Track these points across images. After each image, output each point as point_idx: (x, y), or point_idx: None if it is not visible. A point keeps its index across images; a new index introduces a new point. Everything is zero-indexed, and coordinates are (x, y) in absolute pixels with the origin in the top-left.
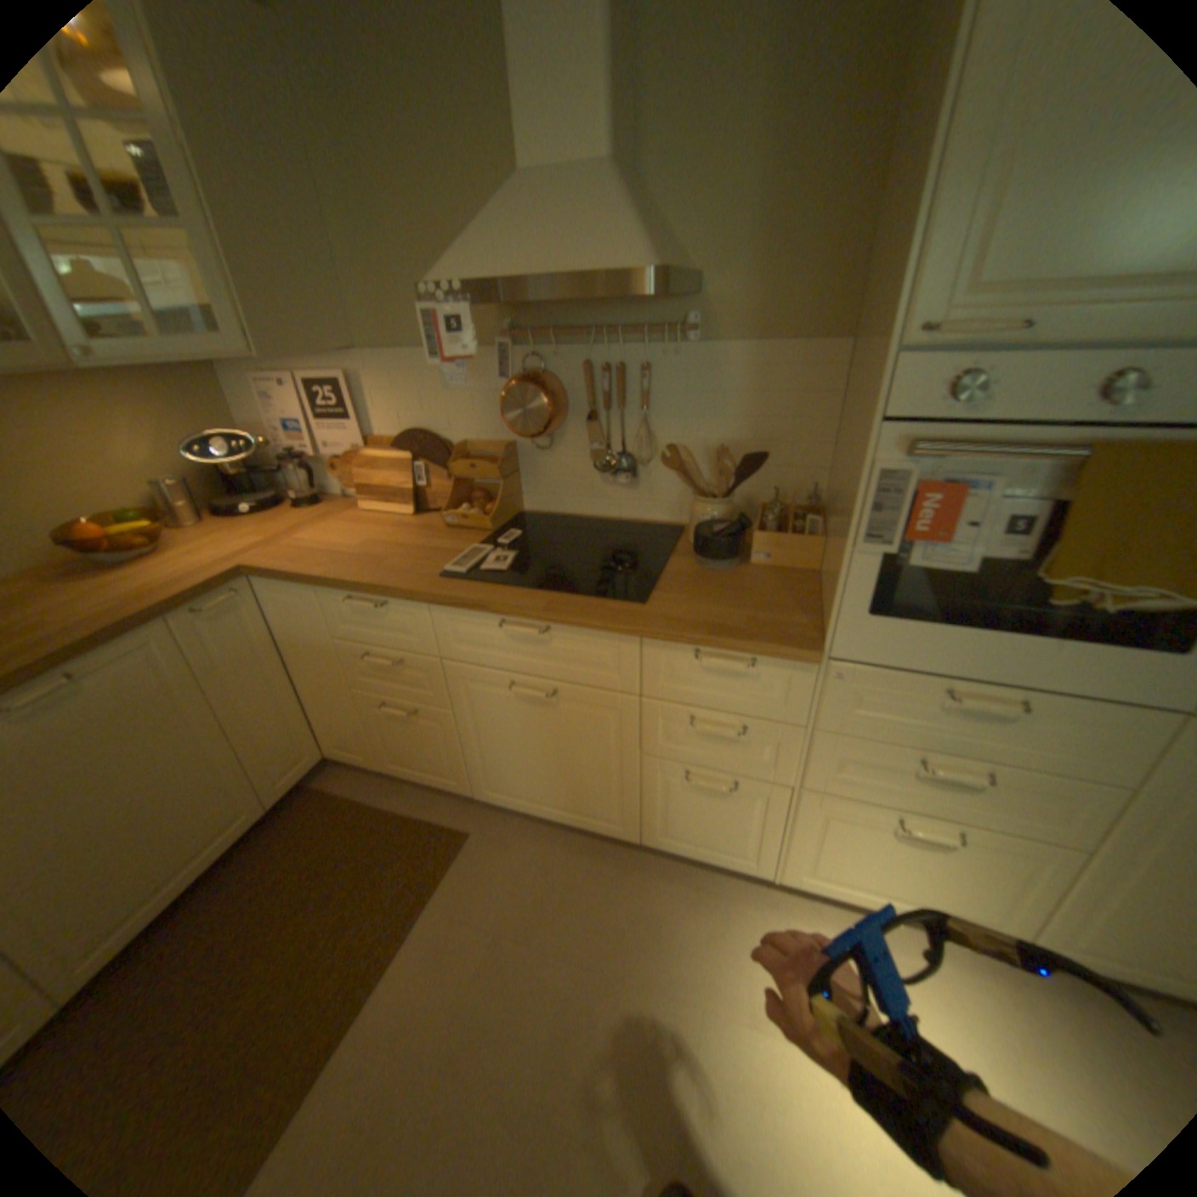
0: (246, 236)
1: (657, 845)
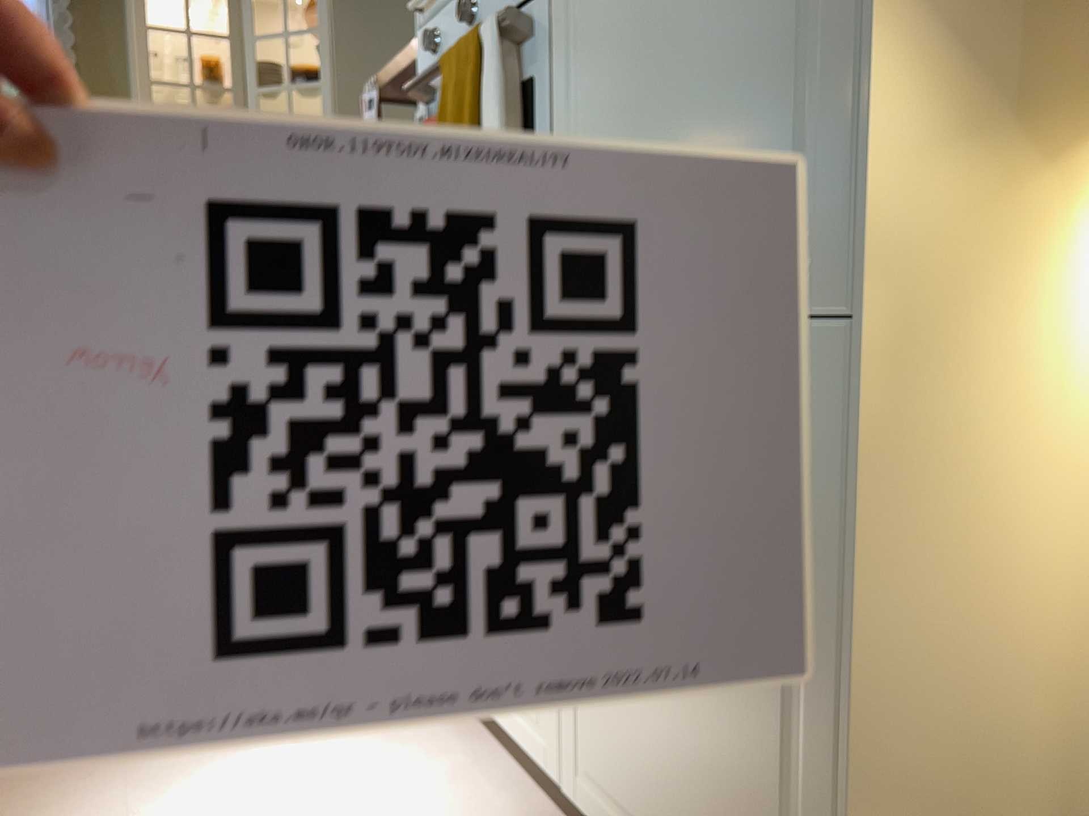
0: (358, 89)
1: None
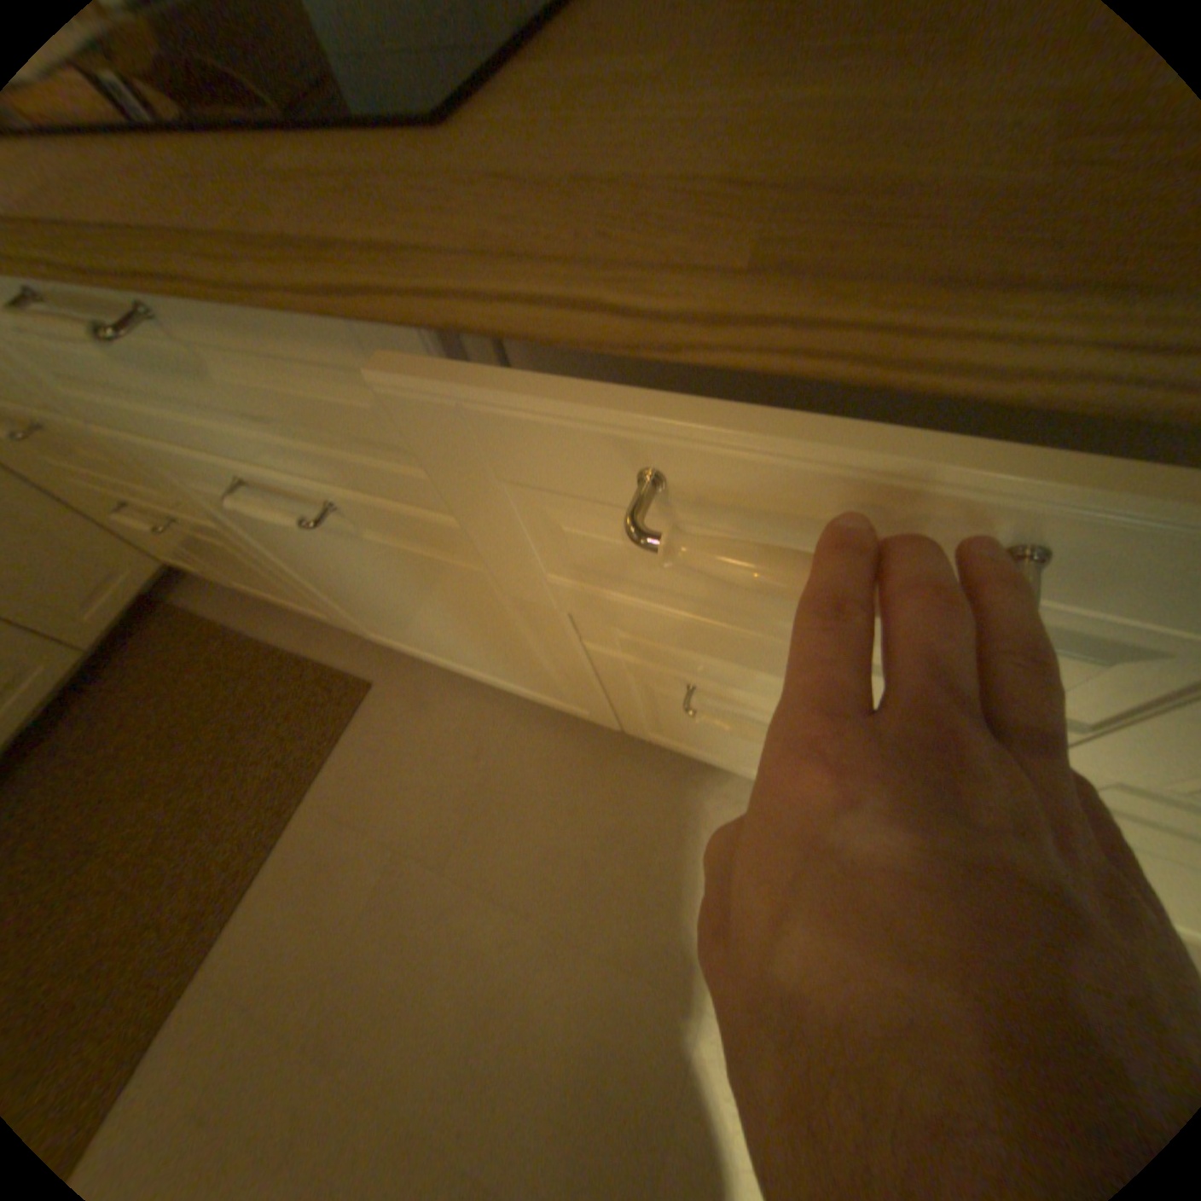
0: None
1: (647, 739)
